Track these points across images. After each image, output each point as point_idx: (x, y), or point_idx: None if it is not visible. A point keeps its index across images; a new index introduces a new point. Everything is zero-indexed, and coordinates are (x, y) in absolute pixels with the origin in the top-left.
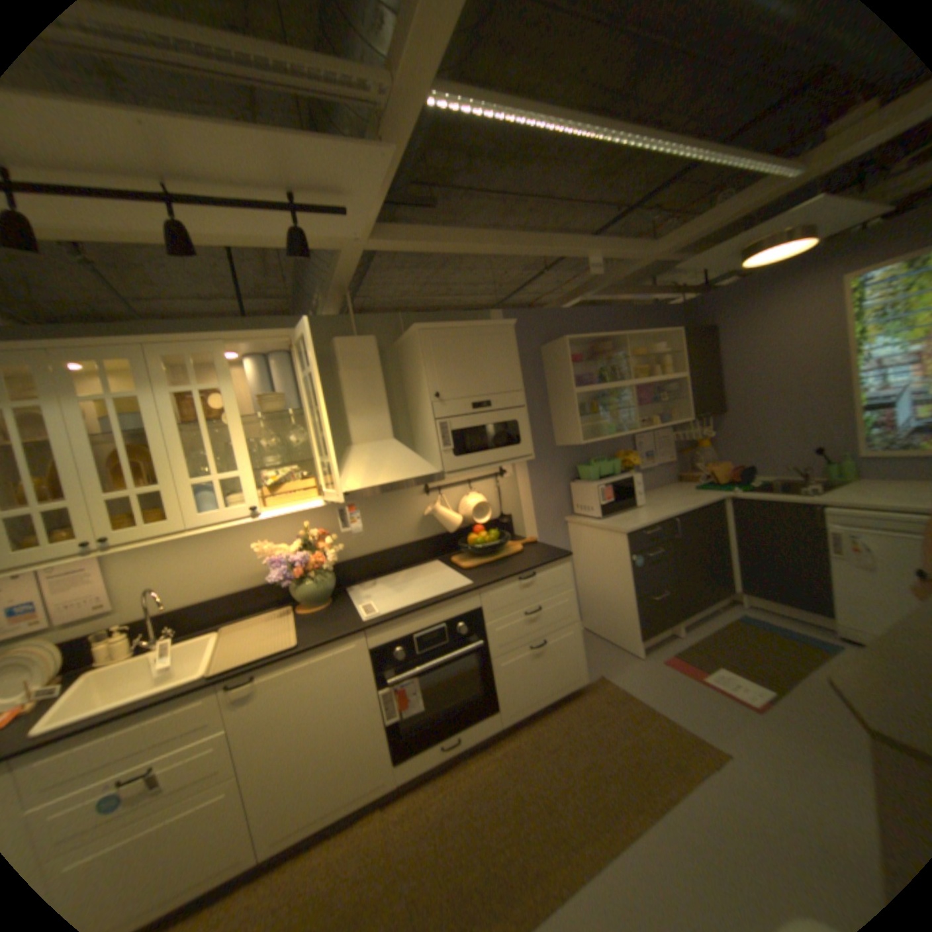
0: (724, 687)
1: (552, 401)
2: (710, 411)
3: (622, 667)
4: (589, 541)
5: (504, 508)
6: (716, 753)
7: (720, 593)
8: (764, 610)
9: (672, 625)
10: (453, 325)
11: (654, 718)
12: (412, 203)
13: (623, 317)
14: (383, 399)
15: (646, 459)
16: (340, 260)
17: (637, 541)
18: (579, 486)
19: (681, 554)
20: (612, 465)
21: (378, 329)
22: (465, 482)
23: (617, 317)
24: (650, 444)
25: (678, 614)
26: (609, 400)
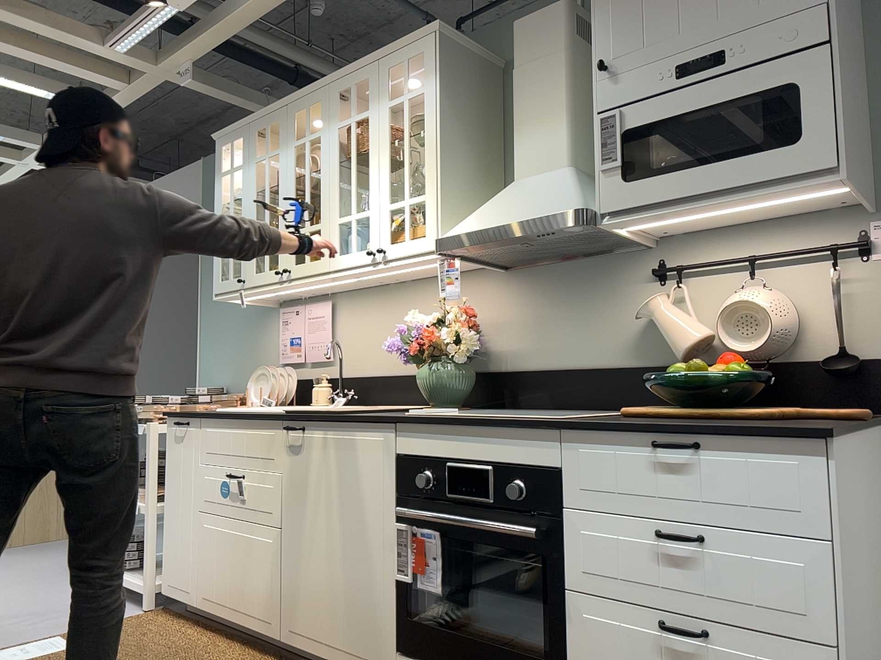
0: None
1: None
2: None
3: None
4: None
5: (857, 339)
6: None
7: None
8: None
9: None
10: None
11: None
12: None
13: None
14: (560, 101)
15: None
16: None
17: None
18: None
19: None
20: None
21: None
22: (738, 259)
23: None
24: None
25: None
26: None
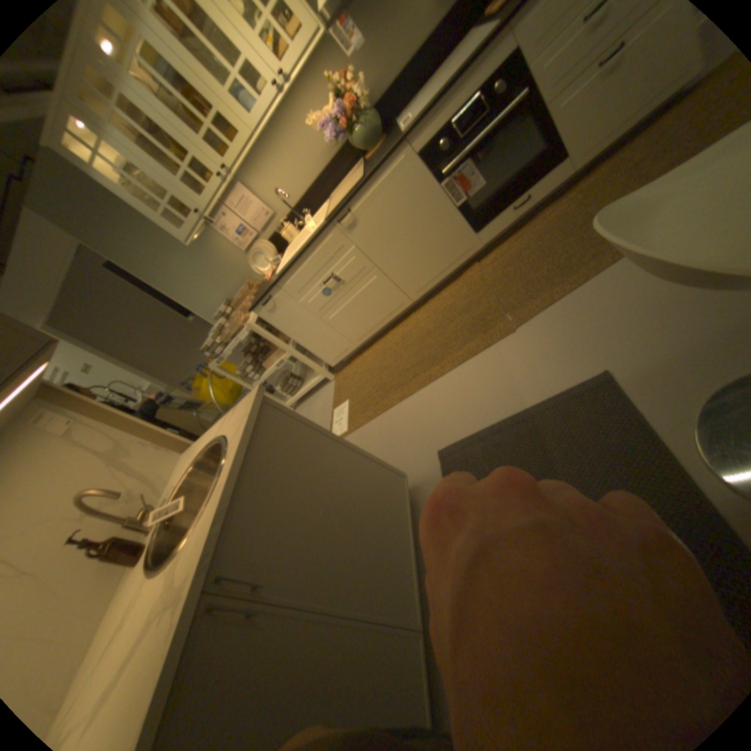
0: None
1: None
2: None
3: None
4: None
5: None
6: None
7: None
8: None
9: None
10: None
11: None
12: None
13: None
14: None
15: None
16: None
17: None
18: None
19: None
20: None
21: None
22: None
23: None
24: None
25: None
26: None
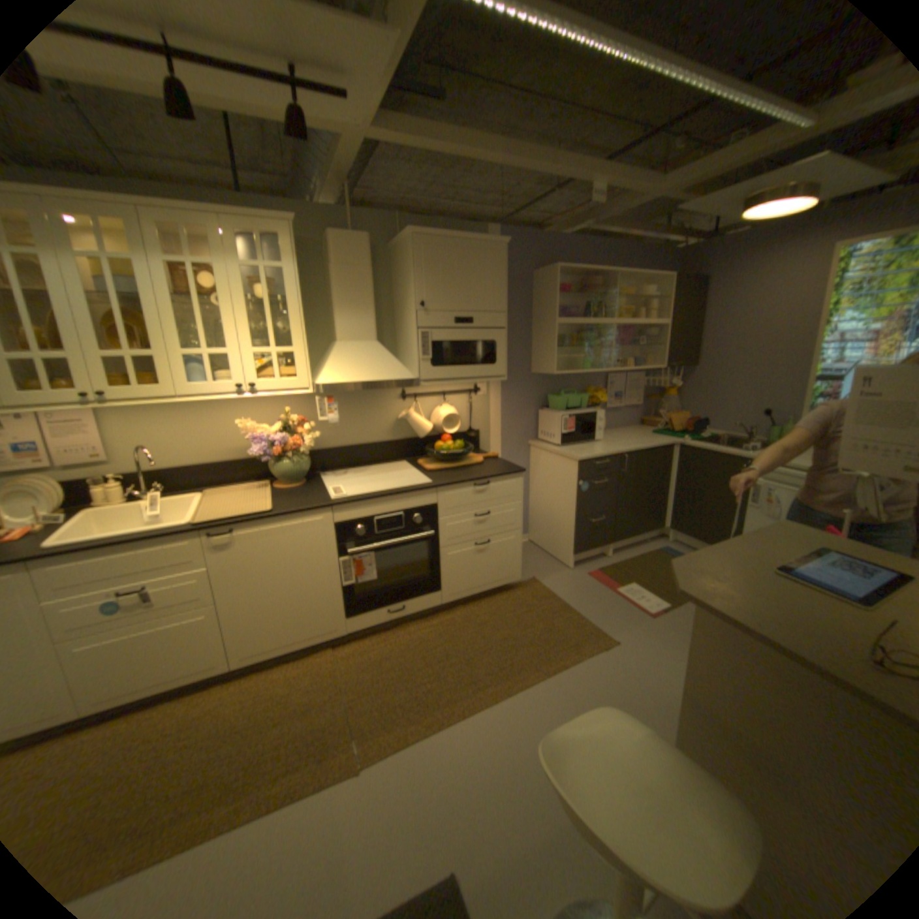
0: (631, 596)
1: (534, 328)
2: (682, 361)
3: (552, 572)
4: (545, 464)
5: (473, 424)
6: (608, 639)
7: (650, 525)
8: (685, 544)
9: (602, 544)
10: (447, 233)
11: (567, 610)
12: (419, 91)
13: (621, 252)
14: (370, 299)
15: (614, 398)
16: (340, 144)
17: (586, 469)
18: (546, 413)
19: (623, 486)
20: (580, 398)
21: (372, 226)
22: (440, 393)
23: (615, 252)
24: (620, 385)
25: (609, 536)
26: (589, 335)
